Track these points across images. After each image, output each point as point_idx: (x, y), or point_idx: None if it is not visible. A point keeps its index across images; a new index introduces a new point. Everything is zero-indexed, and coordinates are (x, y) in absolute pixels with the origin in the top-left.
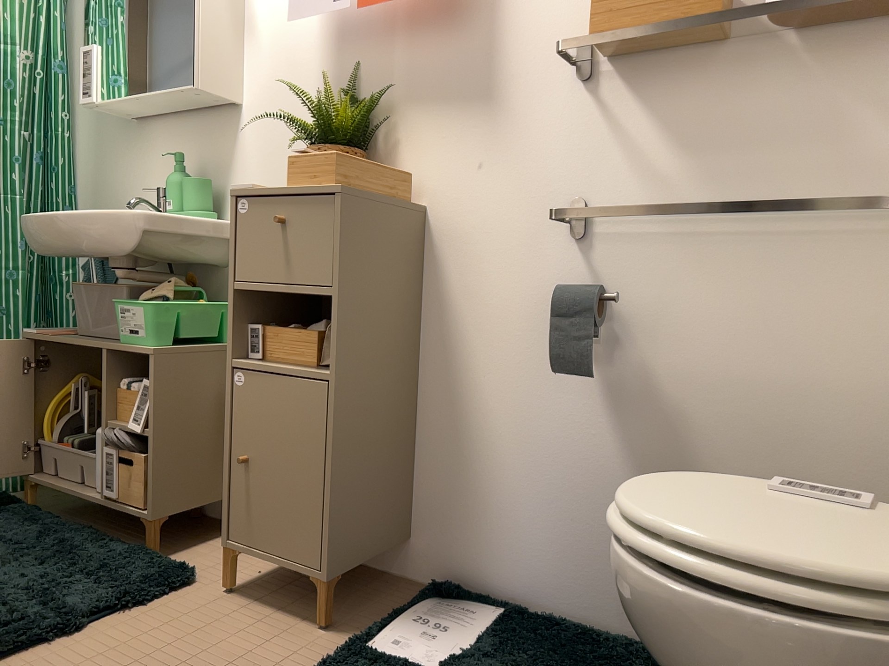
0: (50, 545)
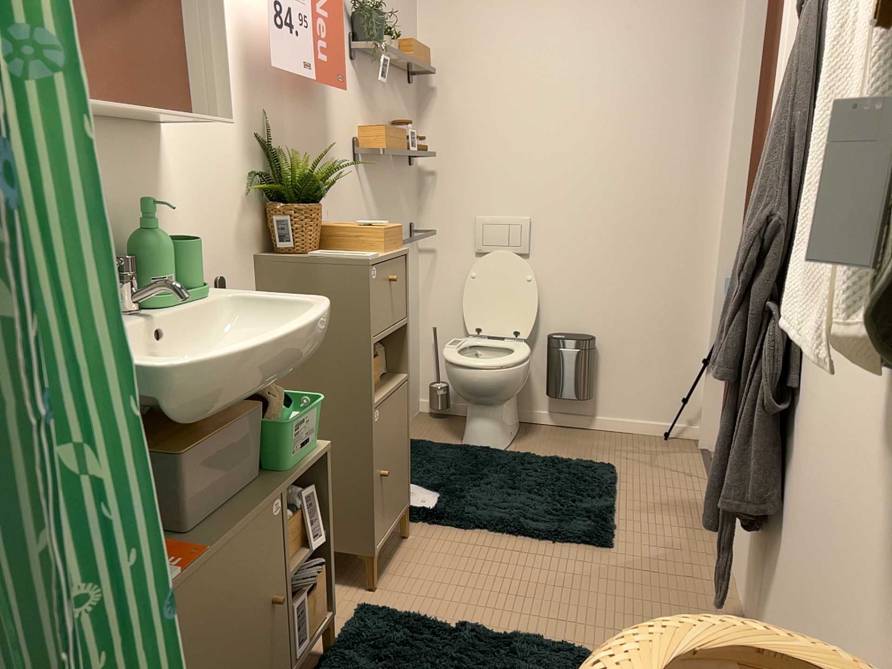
0: None
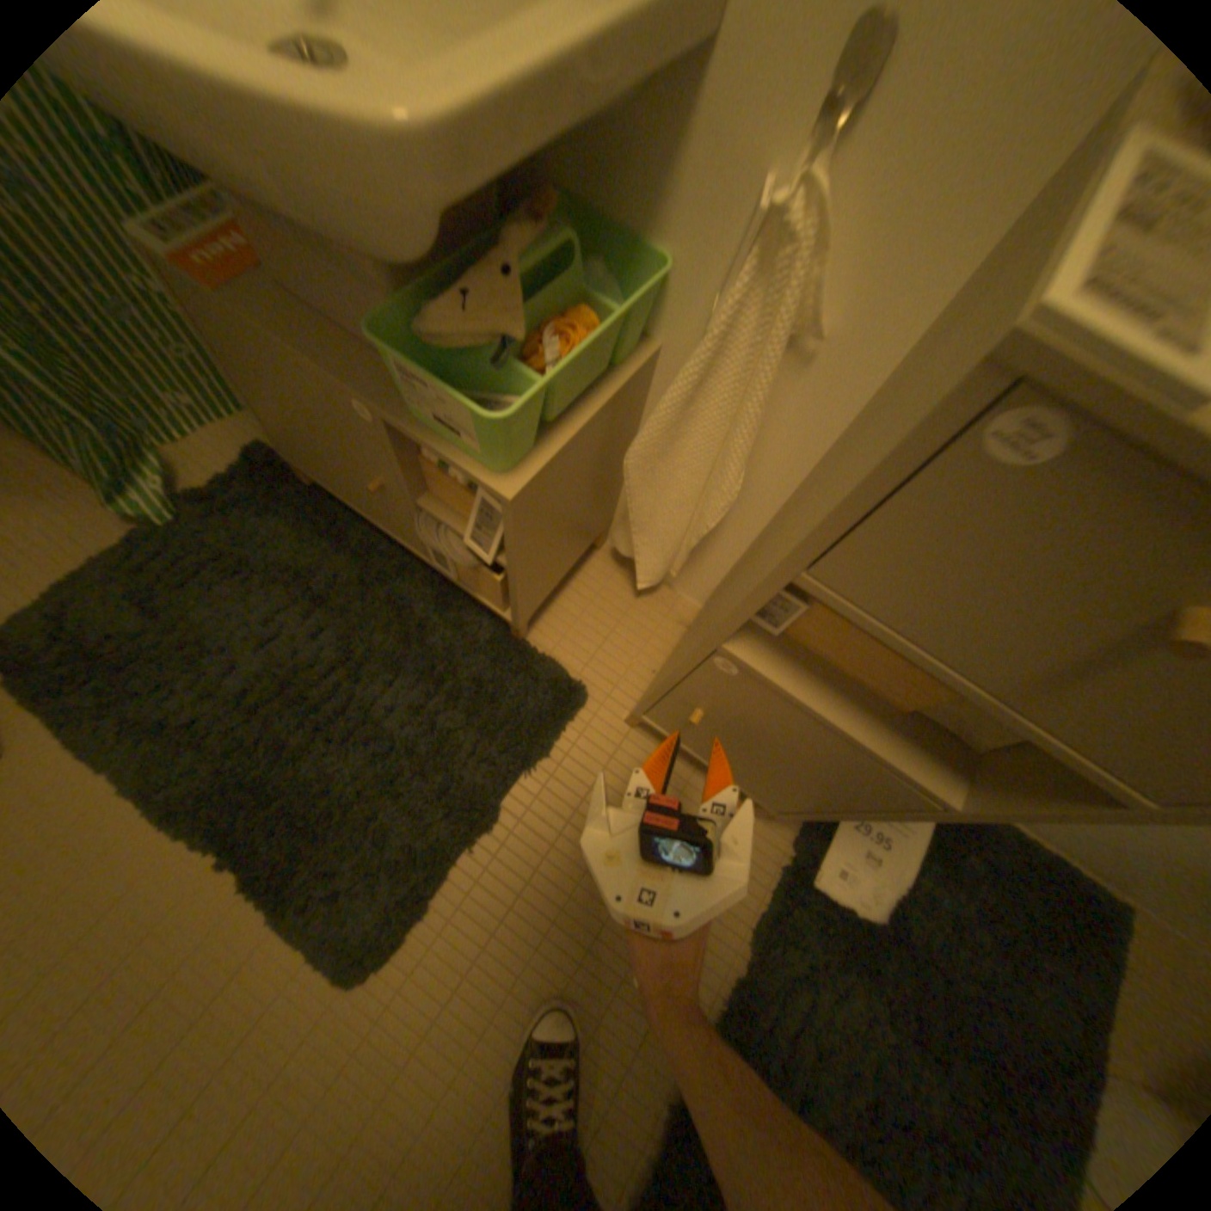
0: (389, 618)
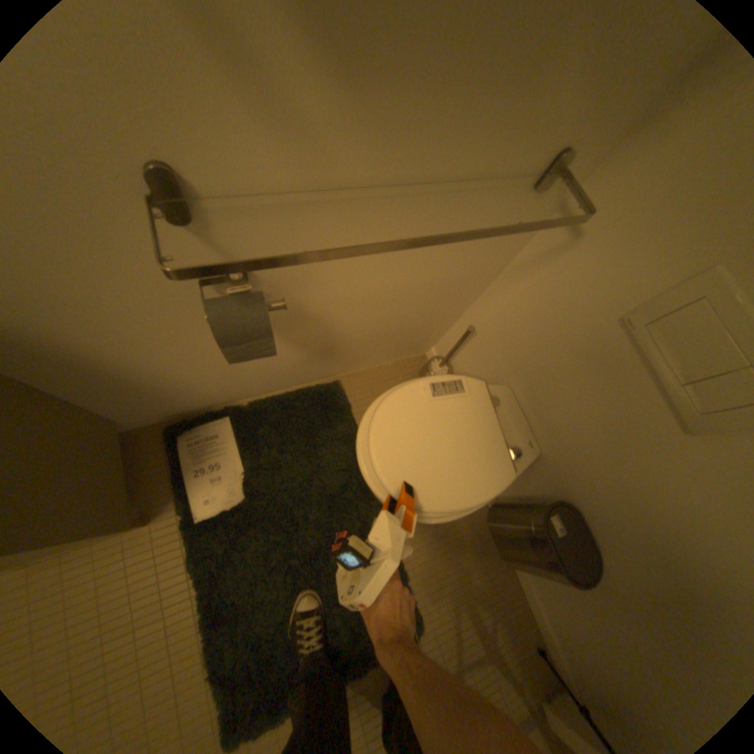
0: None
